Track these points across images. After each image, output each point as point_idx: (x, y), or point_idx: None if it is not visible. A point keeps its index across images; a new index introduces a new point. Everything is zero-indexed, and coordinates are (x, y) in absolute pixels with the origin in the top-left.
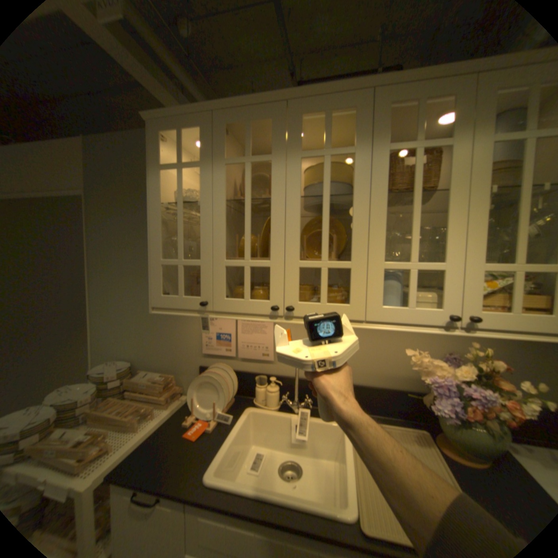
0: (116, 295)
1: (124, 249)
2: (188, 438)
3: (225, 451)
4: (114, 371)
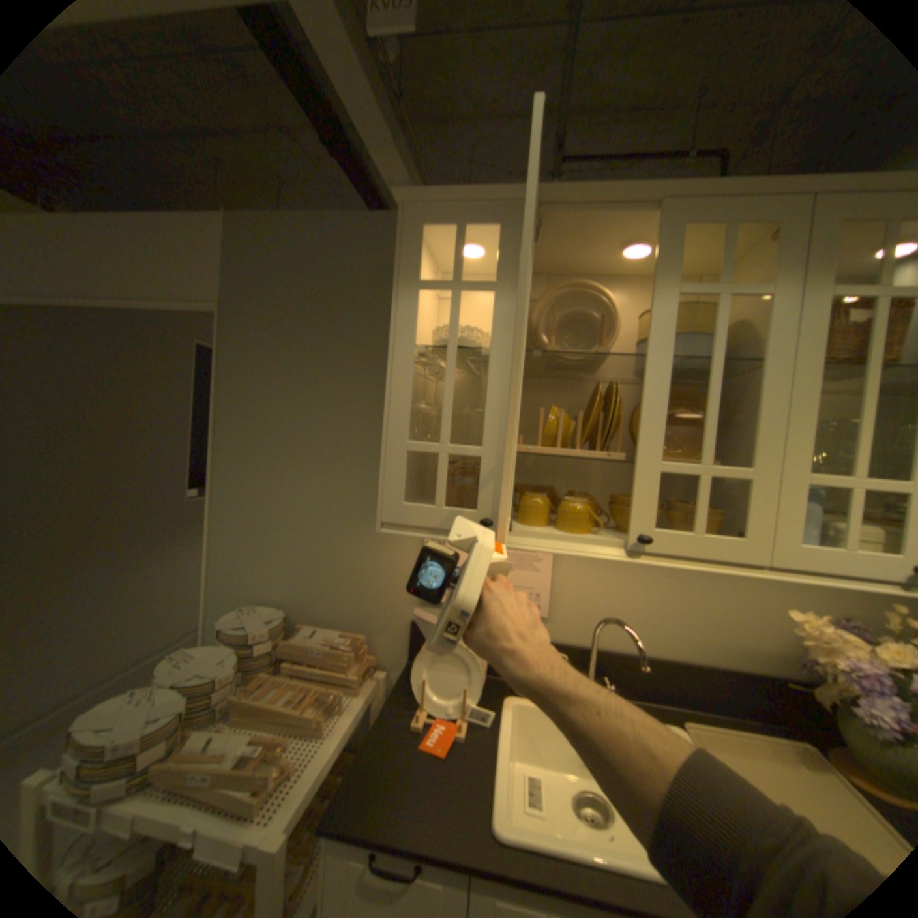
0: (264, 490)
1: (286, 412)
2: (429, 750)
3: (505, 776)
4: (260, 623)
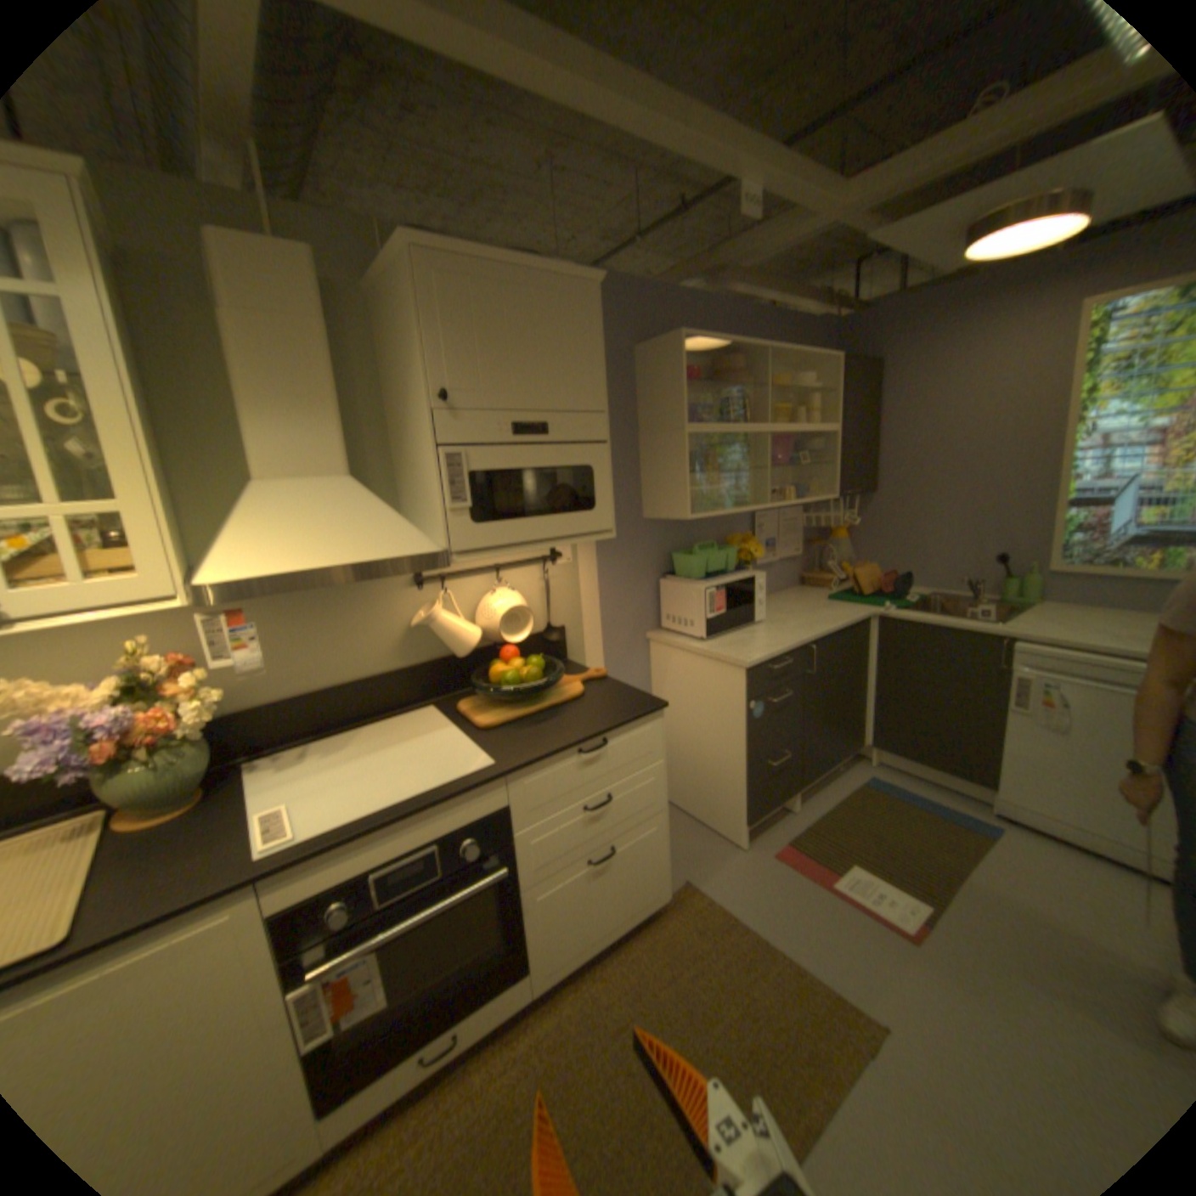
0: None
1: None
2: None
3: None
4: None
